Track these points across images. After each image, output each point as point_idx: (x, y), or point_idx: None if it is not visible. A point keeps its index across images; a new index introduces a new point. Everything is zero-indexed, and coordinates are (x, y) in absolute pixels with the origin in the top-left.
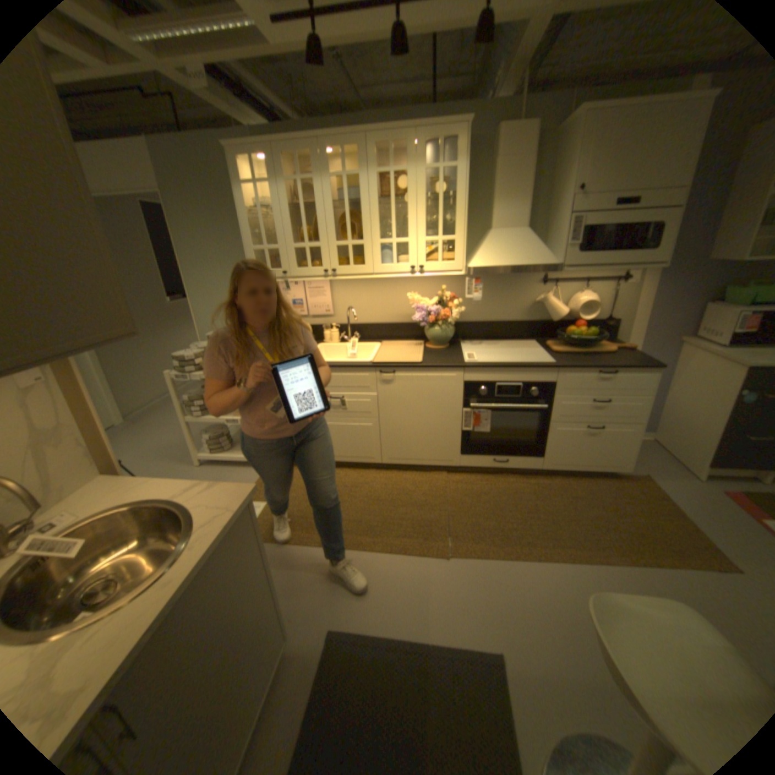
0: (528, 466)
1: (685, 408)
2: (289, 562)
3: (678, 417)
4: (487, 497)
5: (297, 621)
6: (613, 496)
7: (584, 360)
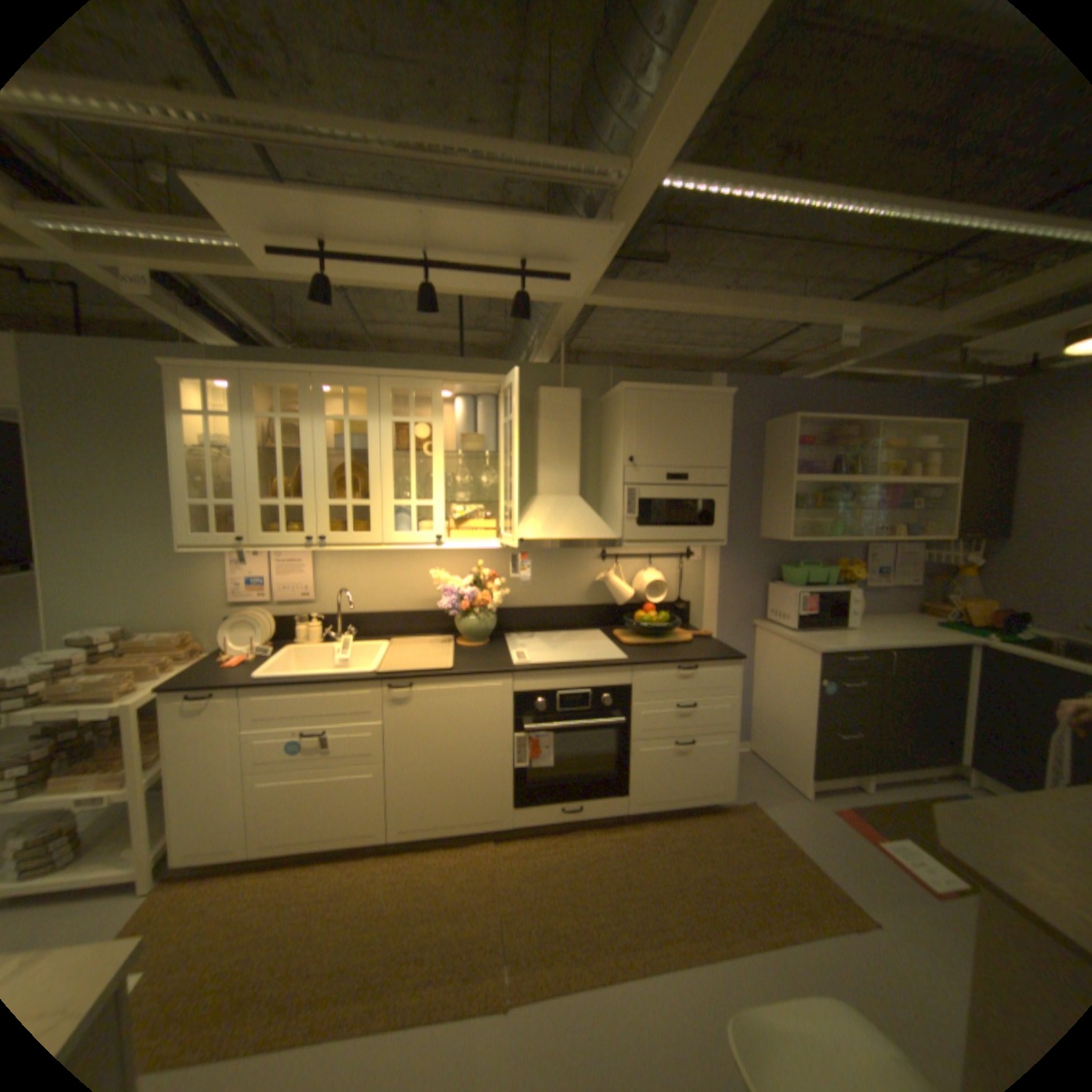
0: (610, 813)
1: (773, 706)
2: None
3: (769, 718)
4: (557, 875)
5: None
6: (720, 841)
7: (658, 654)
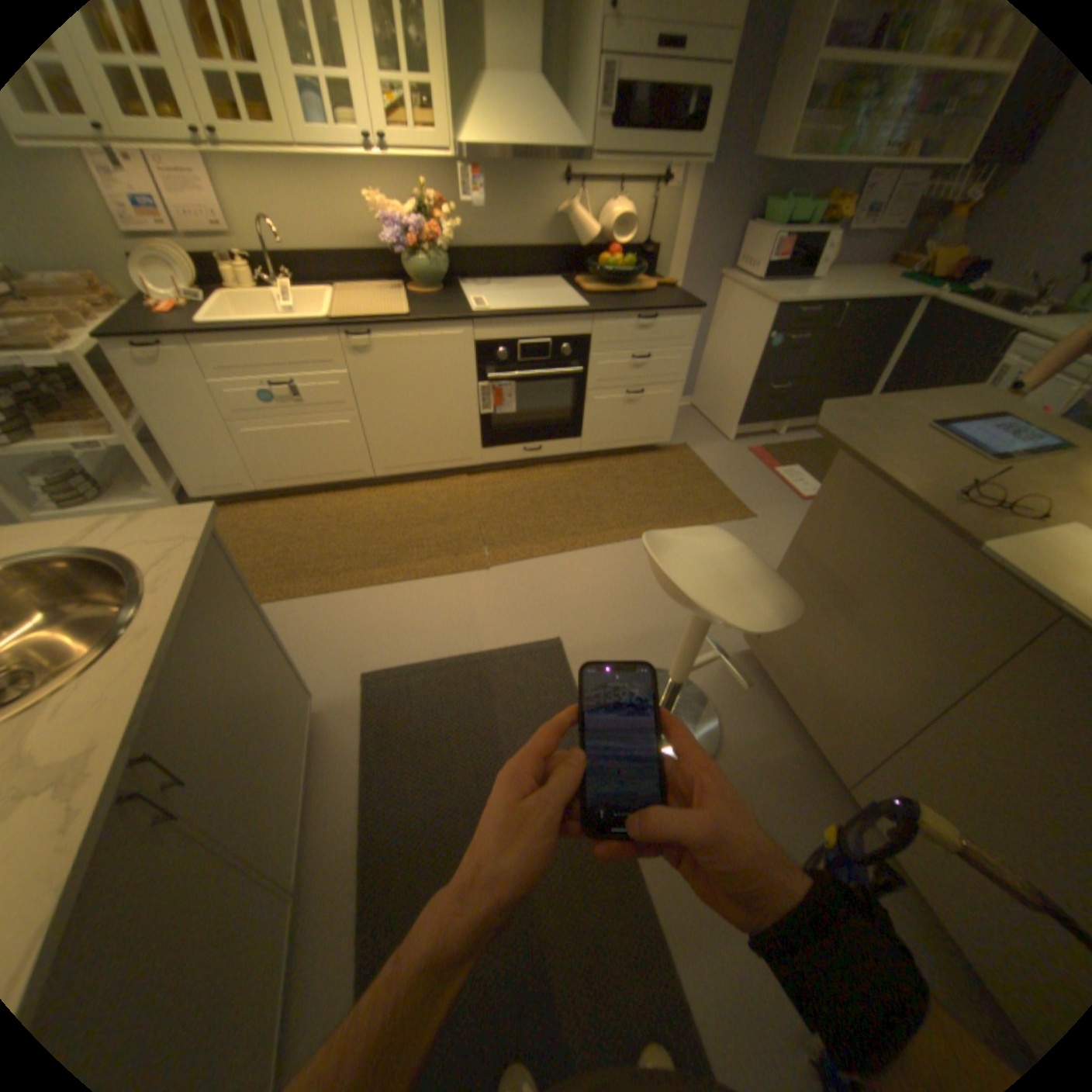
0: (564, 451)
1: (720, 361)
2: (278, 622)
3: (713, 373)
4: (521, 495)
5: (316, 677)
6: (652, 469)
7: (620, 302)
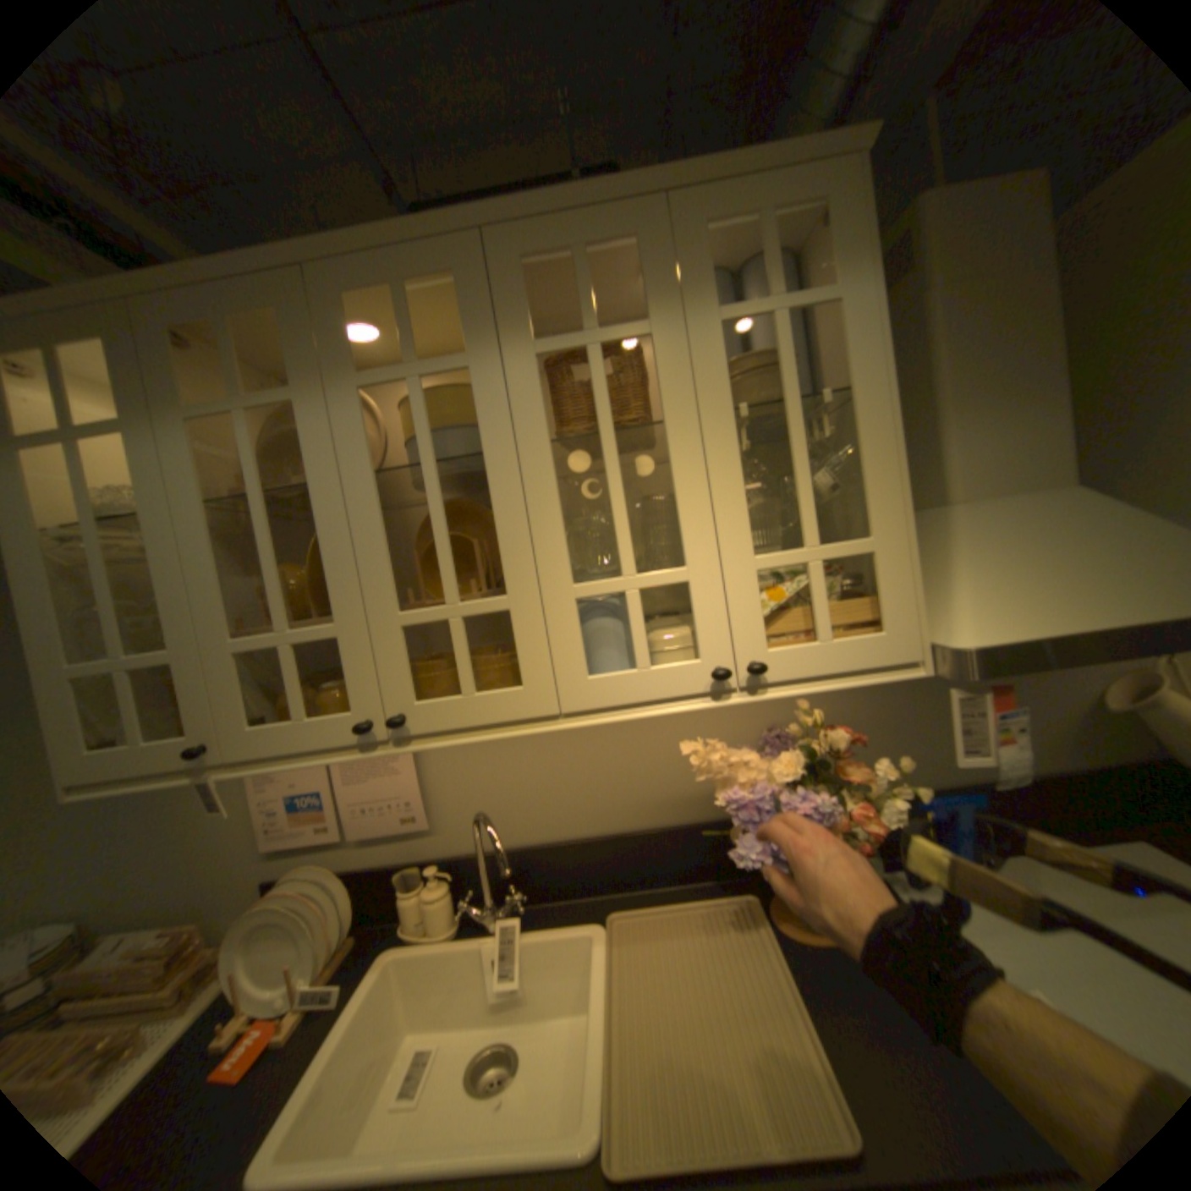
0: None
1: None
2: None
3: None
4: None
5: None
6: None
7: None
